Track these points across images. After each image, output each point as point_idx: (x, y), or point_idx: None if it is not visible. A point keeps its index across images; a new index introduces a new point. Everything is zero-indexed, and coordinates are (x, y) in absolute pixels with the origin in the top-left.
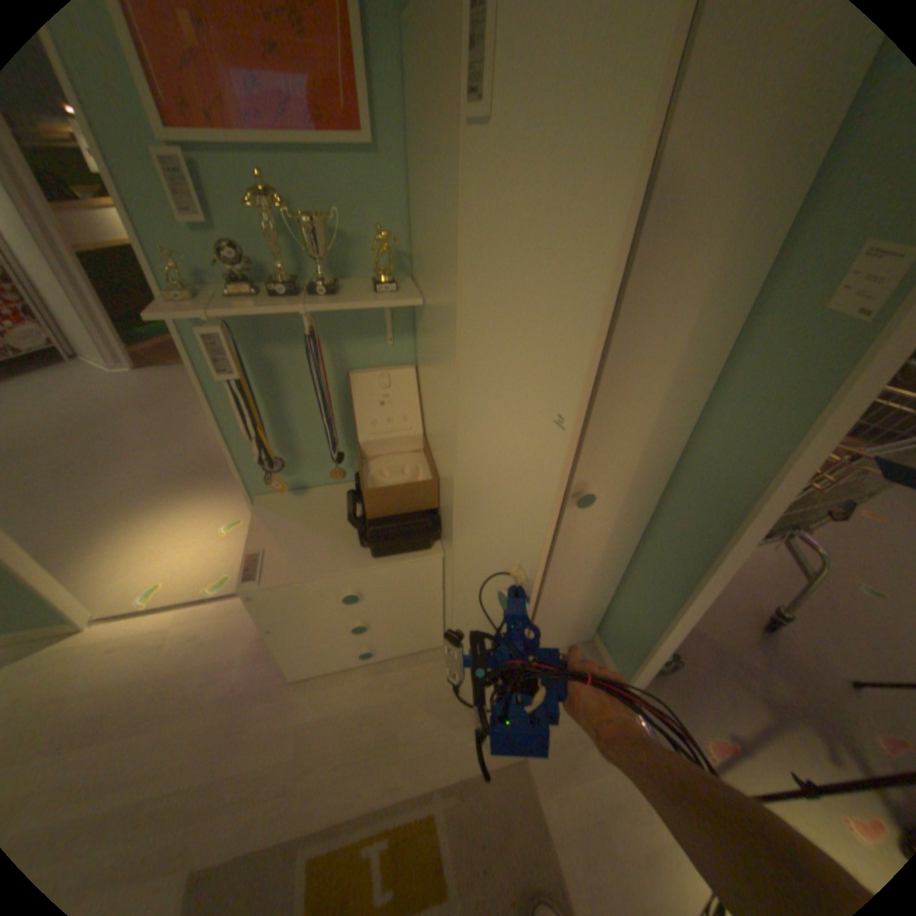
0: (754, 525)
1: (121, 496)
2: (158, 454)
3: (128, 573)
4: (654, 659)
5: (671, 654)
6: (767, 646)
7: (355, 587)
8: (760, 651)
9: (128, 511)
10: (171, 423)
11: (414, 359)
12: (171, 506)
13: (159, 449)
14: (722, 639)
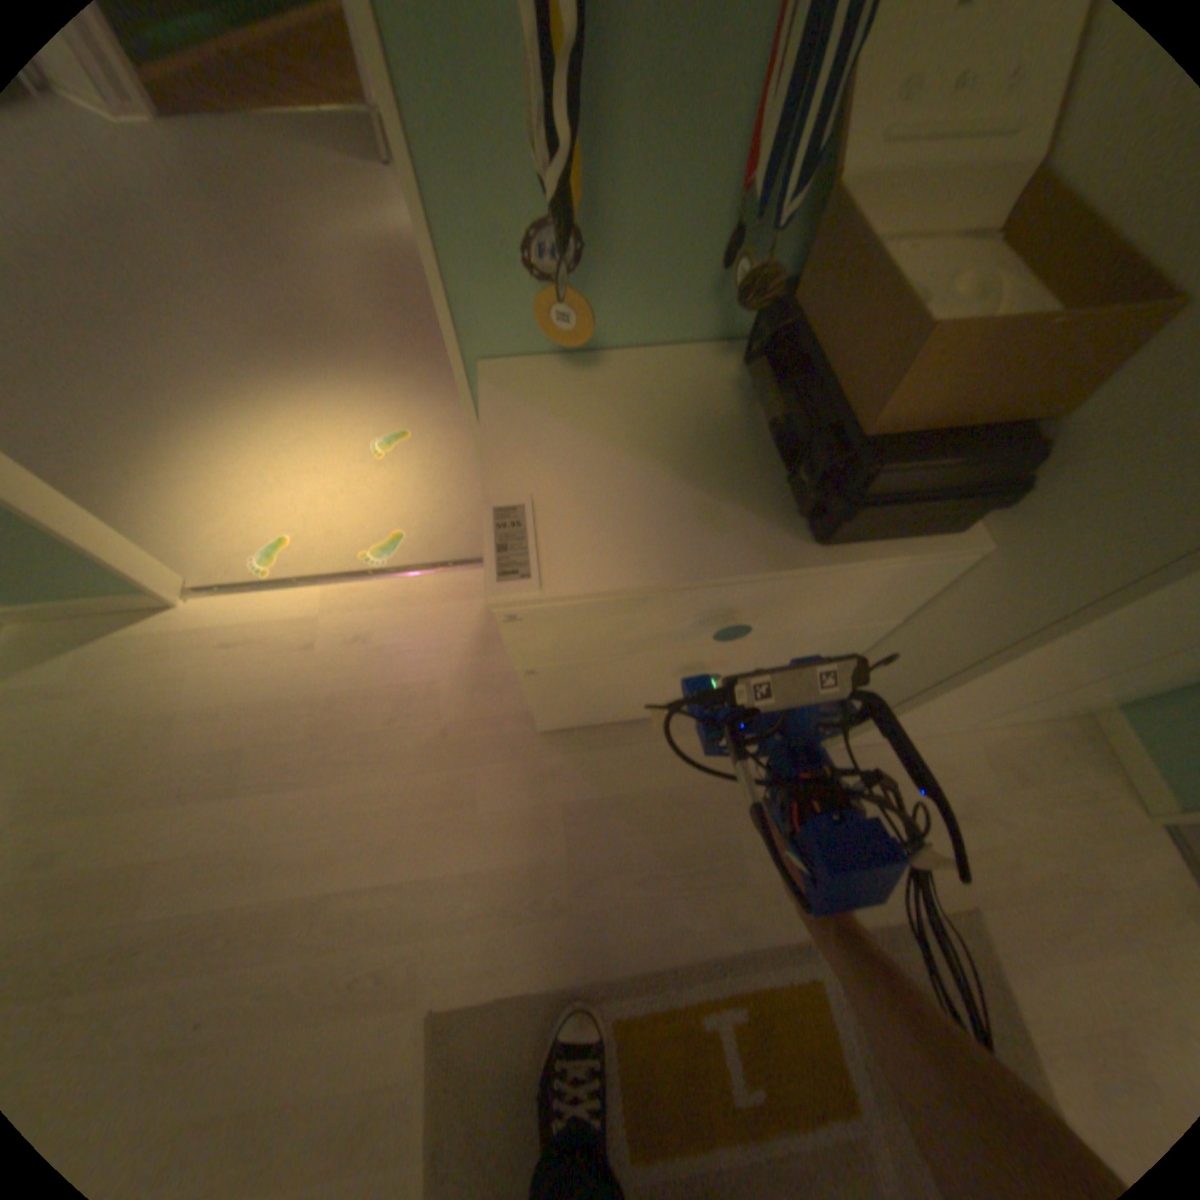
0: None
1: (187, 367)
2: (235, 290)
3: (228, 510)
4: None
5: None
6: None
7: (749, 602)
8: None
9: (205, 397)
10: (246, 231)
11: None
12: (278, 393)
13: (234, 281)
14: None
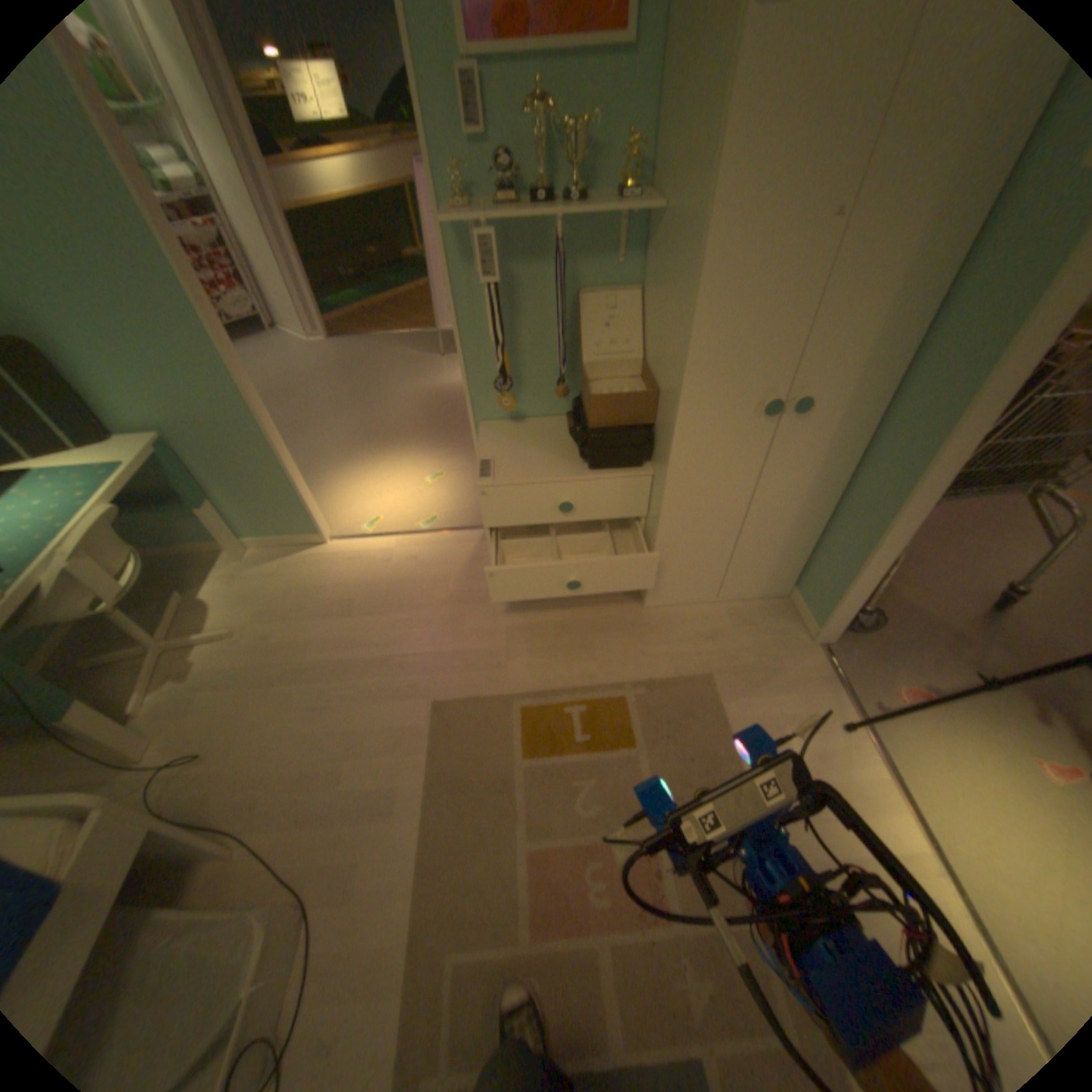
0: (972, 416)
1: (337, 448)
2: (362, 414)
3: (353, 507)
4: (852, 592)
5: (872, 590)
6: (991, 622)
7: (569, 497)
8: (980, 625)
9: (345, 460)
10: (369, 389)
11: (640, 281)
12: (380, 458)
13: (362, 411)
14: (937, 611)
